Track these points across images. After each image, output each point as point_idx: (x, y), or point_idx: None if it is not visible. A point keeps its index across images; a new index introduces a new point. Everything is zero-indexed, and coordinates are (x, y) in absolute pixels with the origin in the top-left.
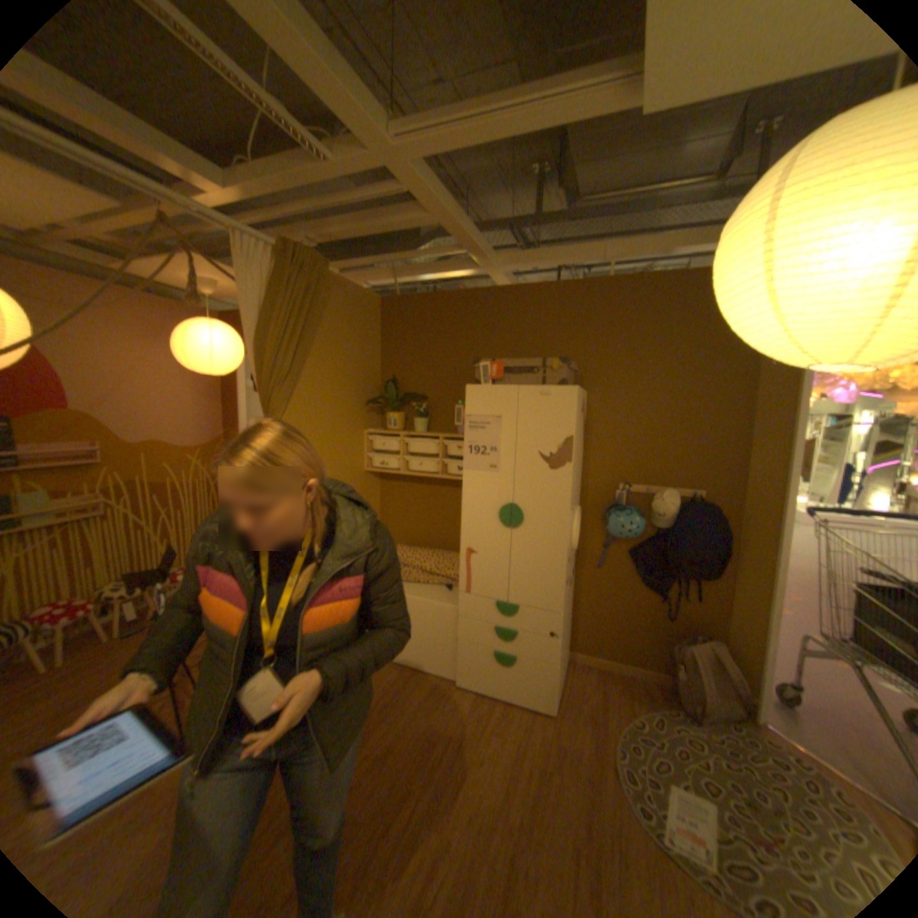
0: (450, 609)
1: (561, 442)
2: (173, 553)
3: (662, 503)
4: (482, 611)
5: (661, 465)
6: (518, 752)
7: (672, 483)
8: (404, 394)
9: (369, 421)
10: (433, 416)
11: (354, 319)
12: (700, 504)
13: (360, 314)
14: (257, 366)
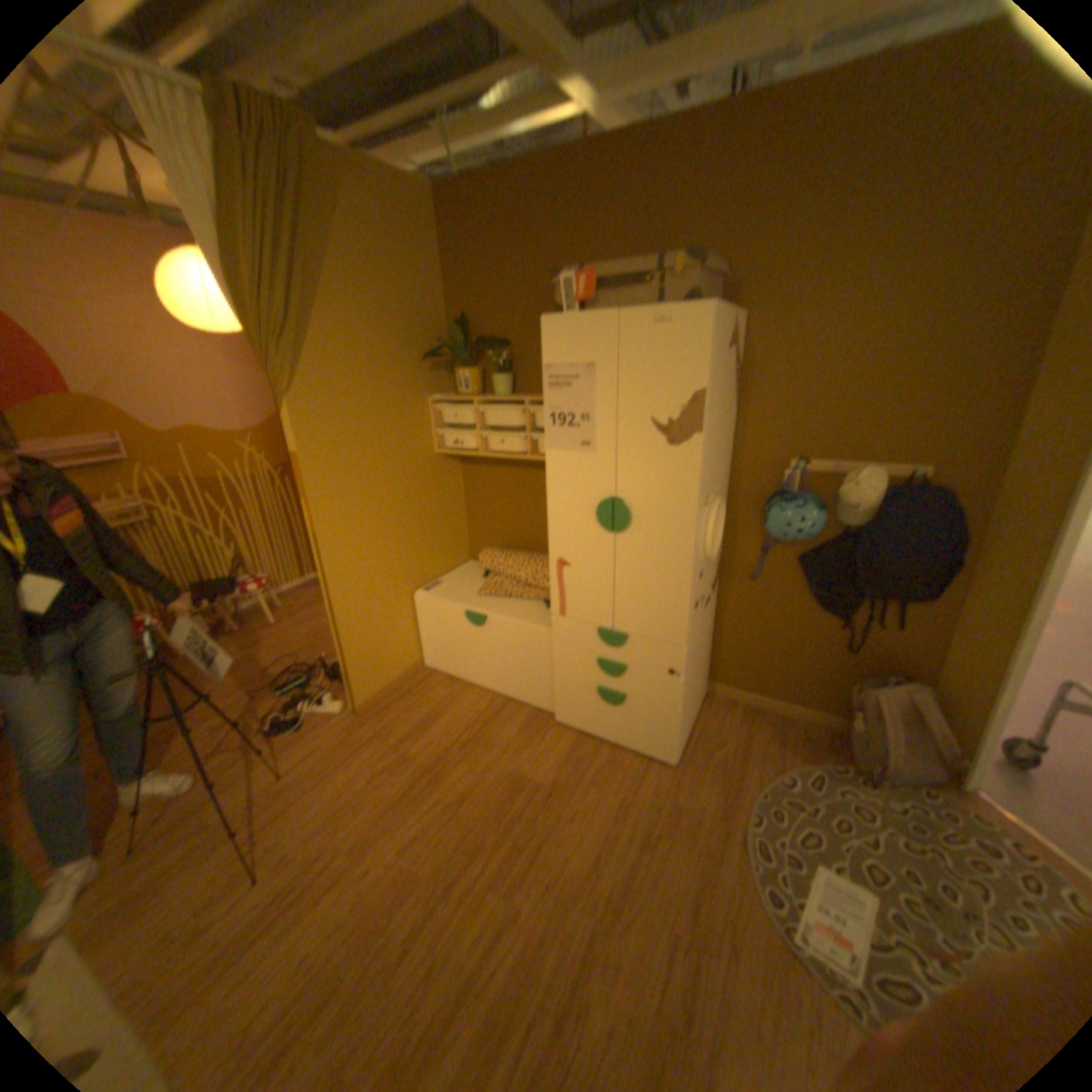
0: (545, 633)
1: (687, 400)
2: (246, 557)
3: (857, 488)
4: (582, 638)
5: (864, 427)
6: (622, 807)
7: (879, 454)
8: (478, 338)
9: (435, 382)
10: (521, 369)
11: (389, 223)
12: (923, 488)
13: (399, 214)
14: (239, 311)
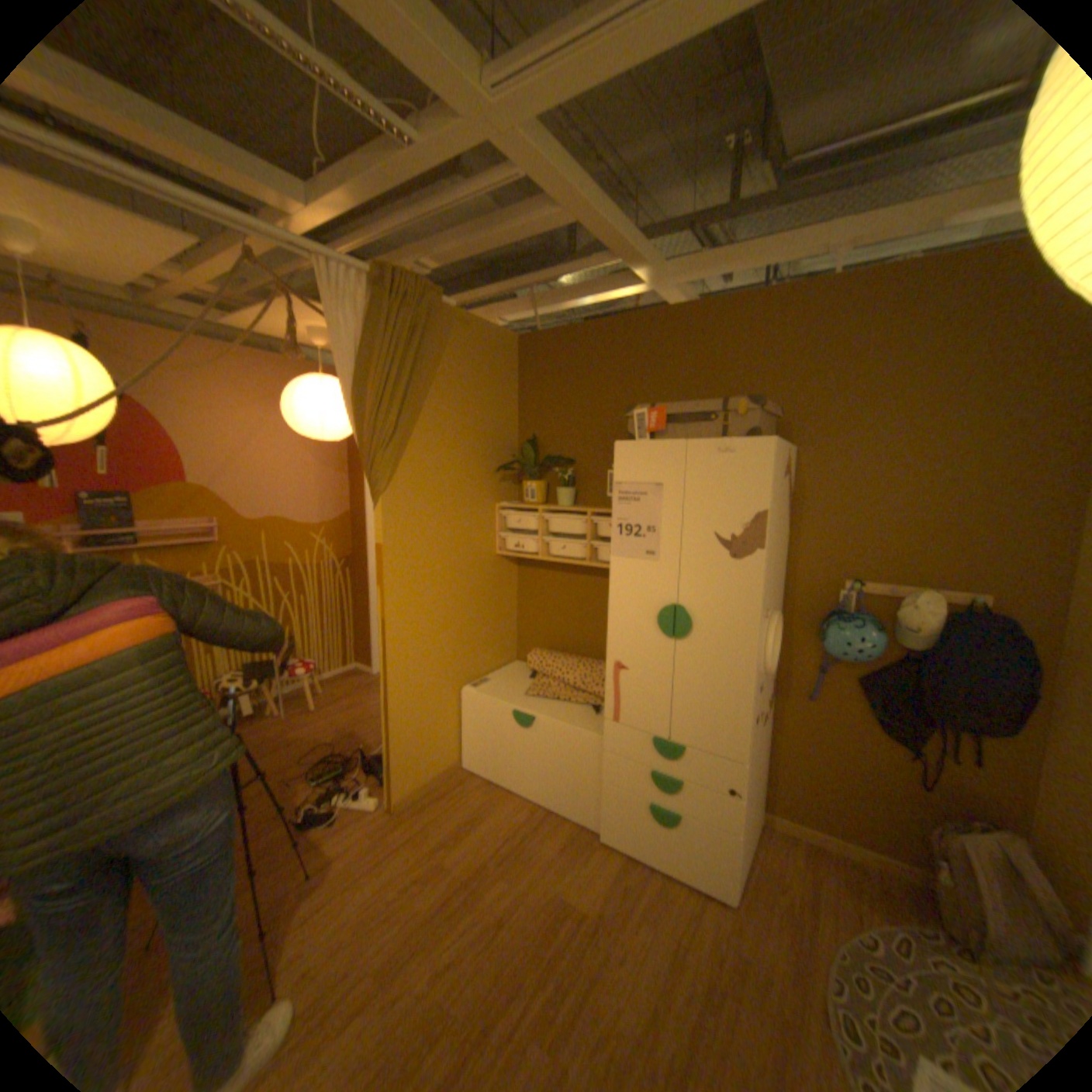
0: (595, 740)
1: (749, 519)
2: (296, 642)
3: (916, 613)
4: (635, 748)
5: (917, 555)
6: (678, 953)
7: (935, 581)
8: (546, 457)
9: (502, 492)
10: (582, 485)
11: (482, 364)
12: (984, 617)
13: (490, 357)
14: (357, 426)
